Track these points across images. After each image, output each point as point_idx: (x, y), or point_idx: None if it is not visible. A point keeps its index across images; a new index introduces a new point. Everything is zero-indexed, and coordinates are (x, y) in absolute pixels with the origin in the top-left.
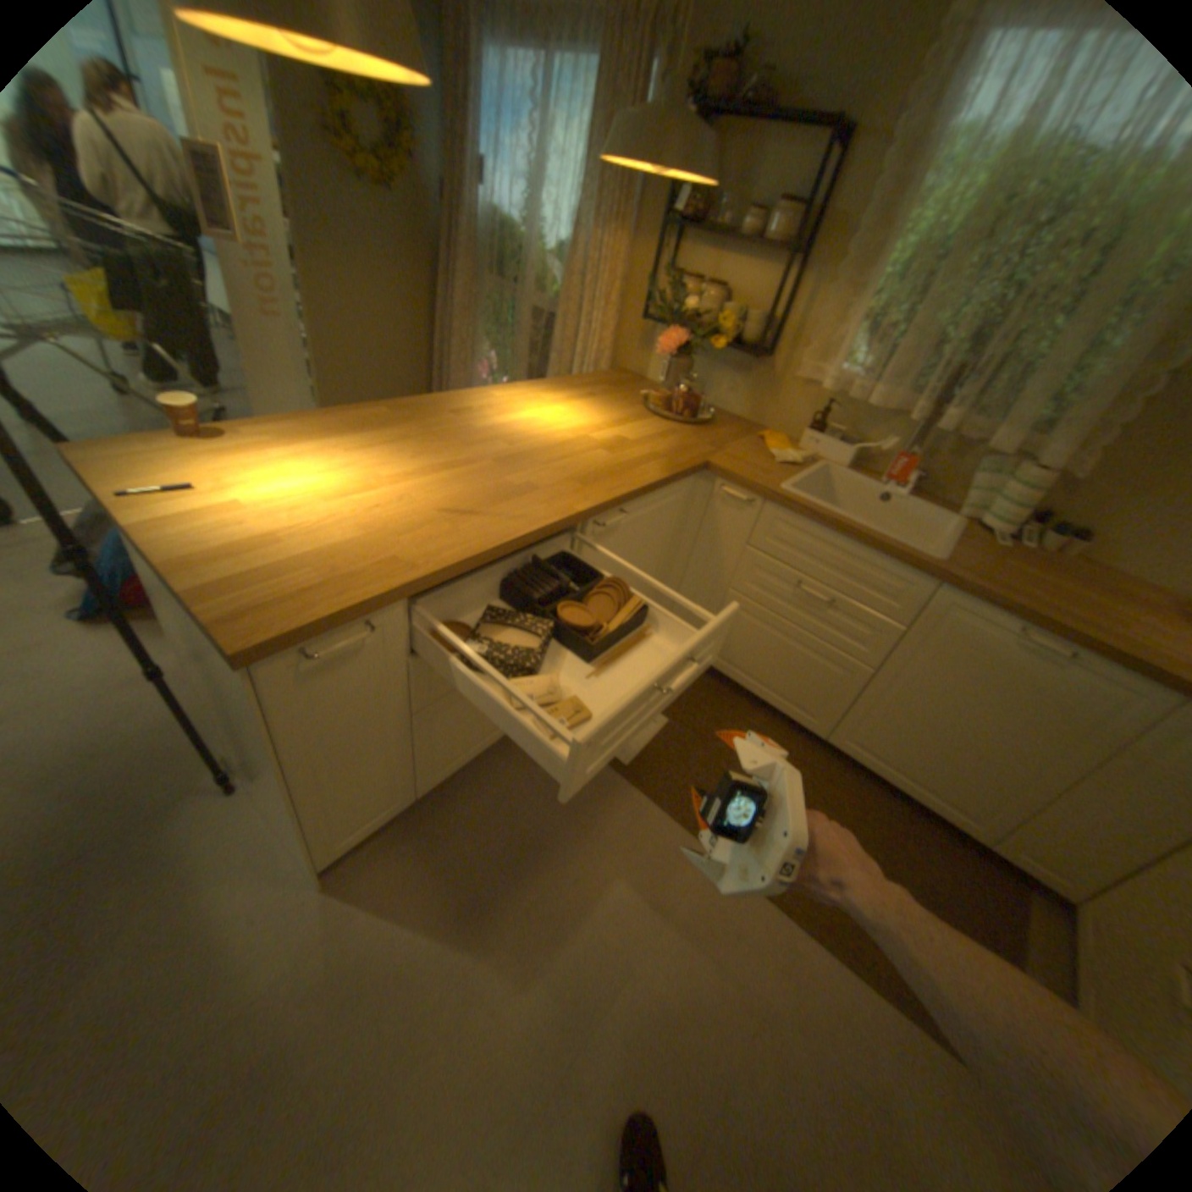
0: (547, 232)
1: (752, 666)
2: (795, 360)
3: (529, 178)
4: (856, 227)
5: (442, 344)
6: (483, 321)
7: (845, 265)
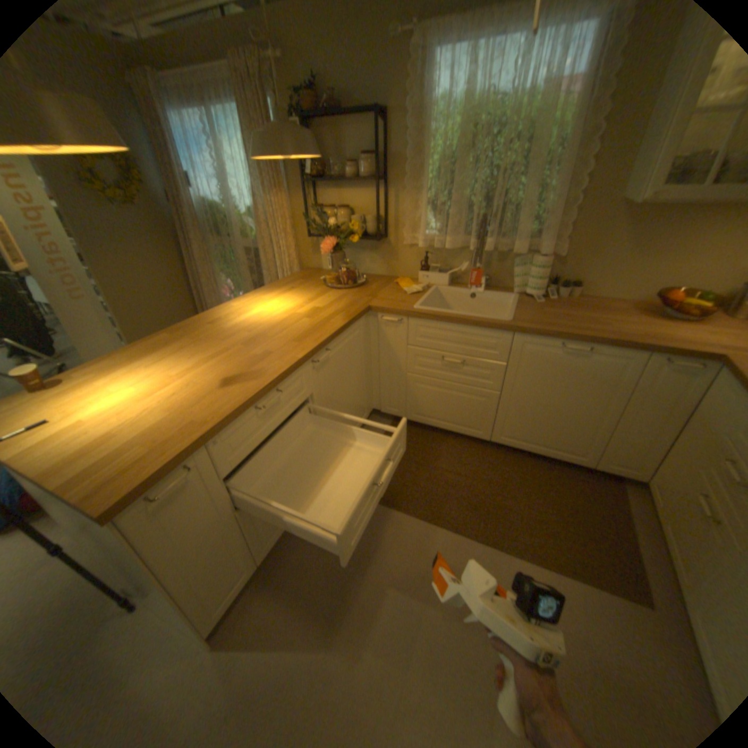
0: (237, 204)
1: (434, 412)
2: (399, 236)
3: (216, 177)
4: (405, 159)
5: (194, 284)
6: (215, 263)
7: (406, 180)
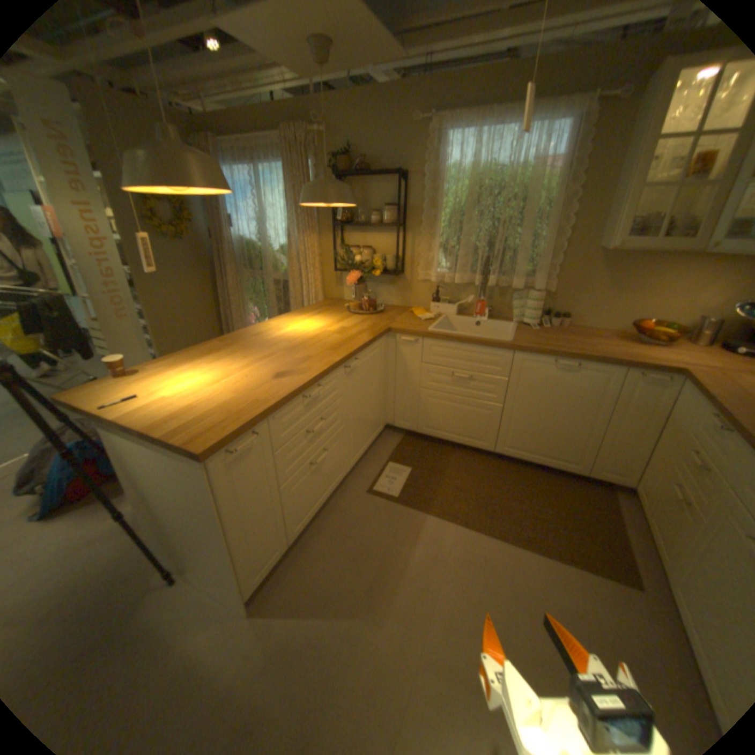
0: (272, 242)
1: (444, 425)
2: (414, 273)
3: (256, 219)
4: (421, 211)
5: (223, 310)
6: (246, 292)
7: (422, 227)
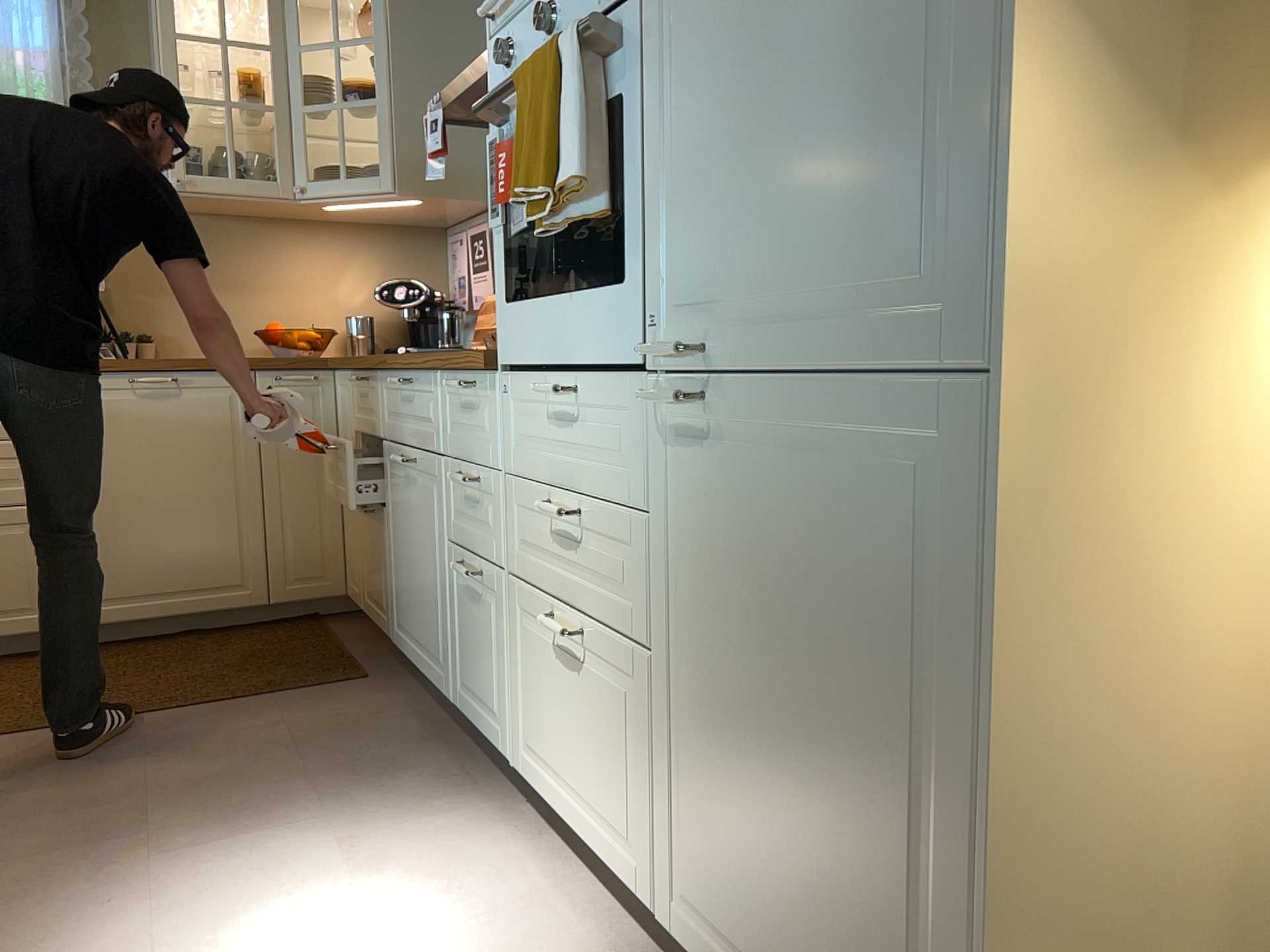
0: None
1: None
2: None
3: None
4: None
5: None
6: None
7: None
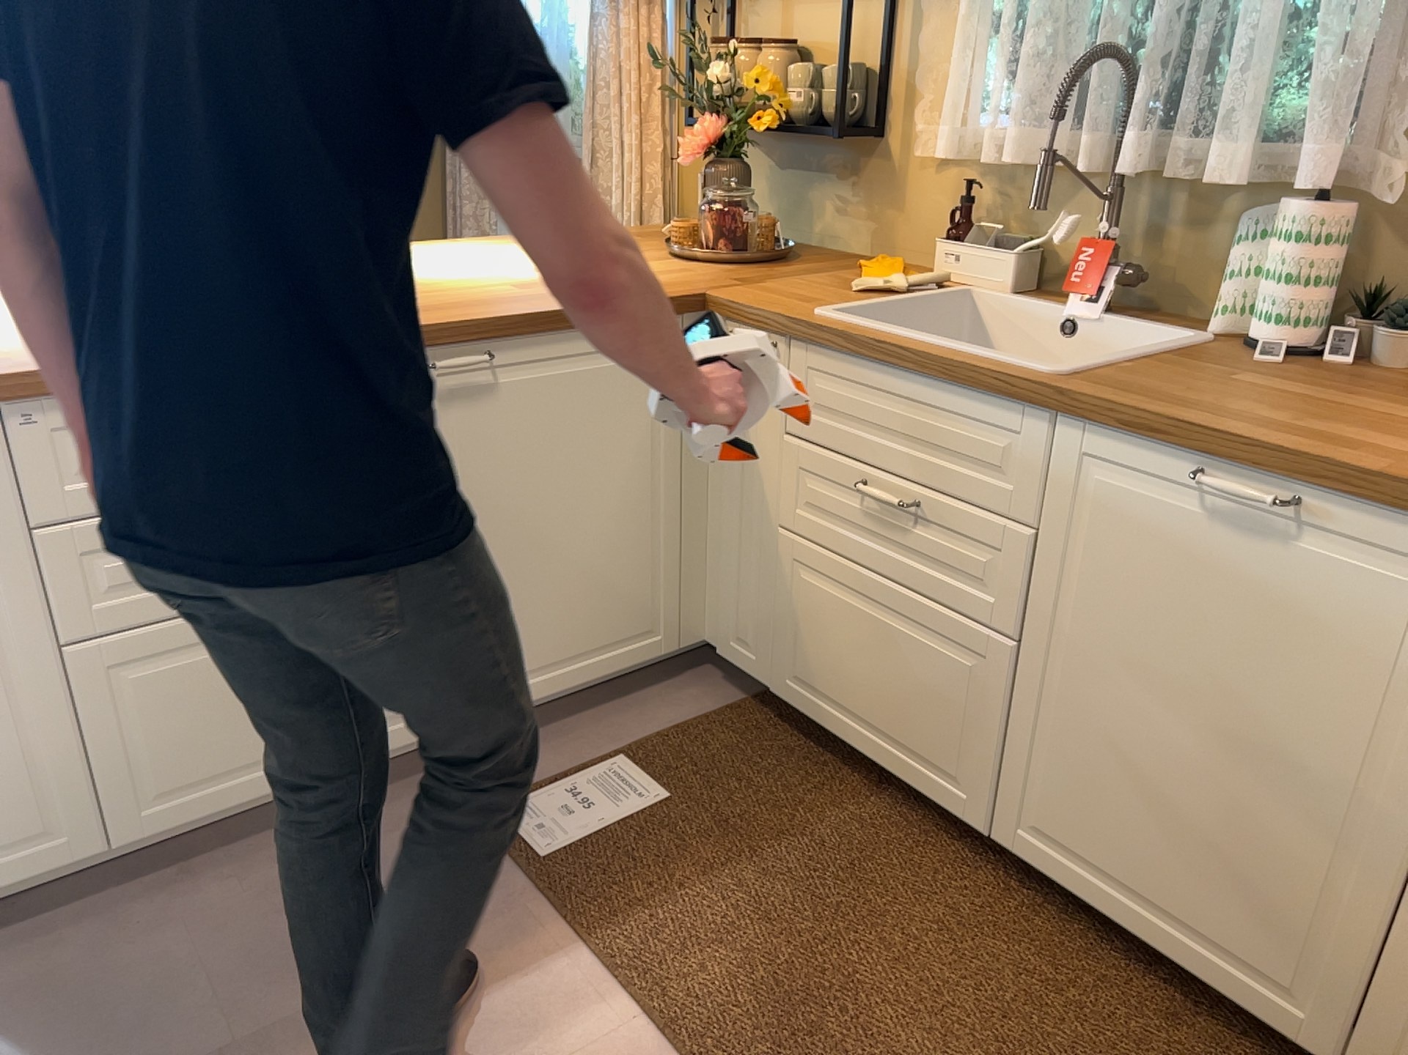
0: (571, 44)
1: (842, 684)
2: (913, 136)
3: None
4: None
5: None
6: None
7: None
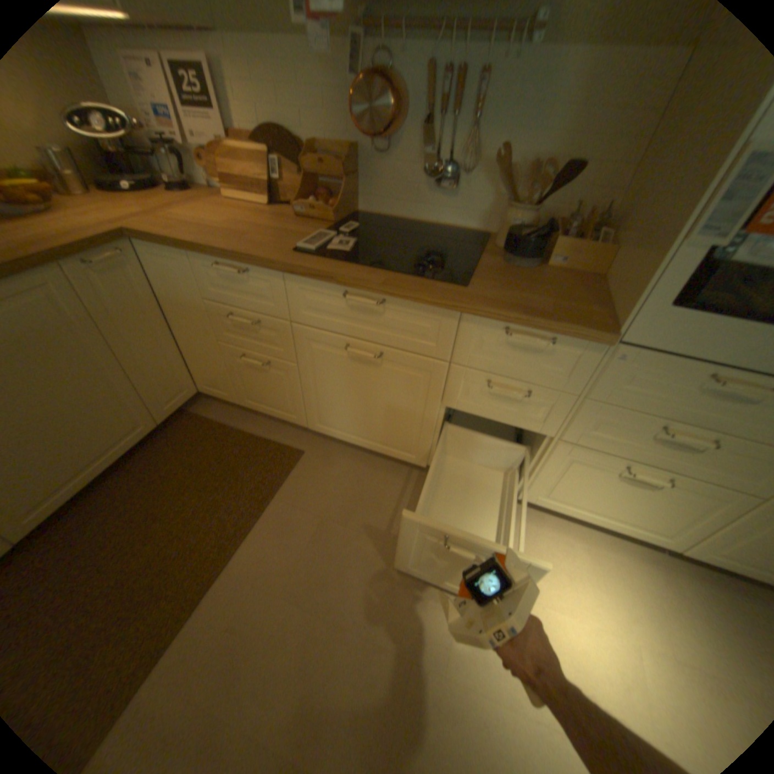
0: None
1: None
2: None
3: None
4: None
5: None
6: None
7: None
